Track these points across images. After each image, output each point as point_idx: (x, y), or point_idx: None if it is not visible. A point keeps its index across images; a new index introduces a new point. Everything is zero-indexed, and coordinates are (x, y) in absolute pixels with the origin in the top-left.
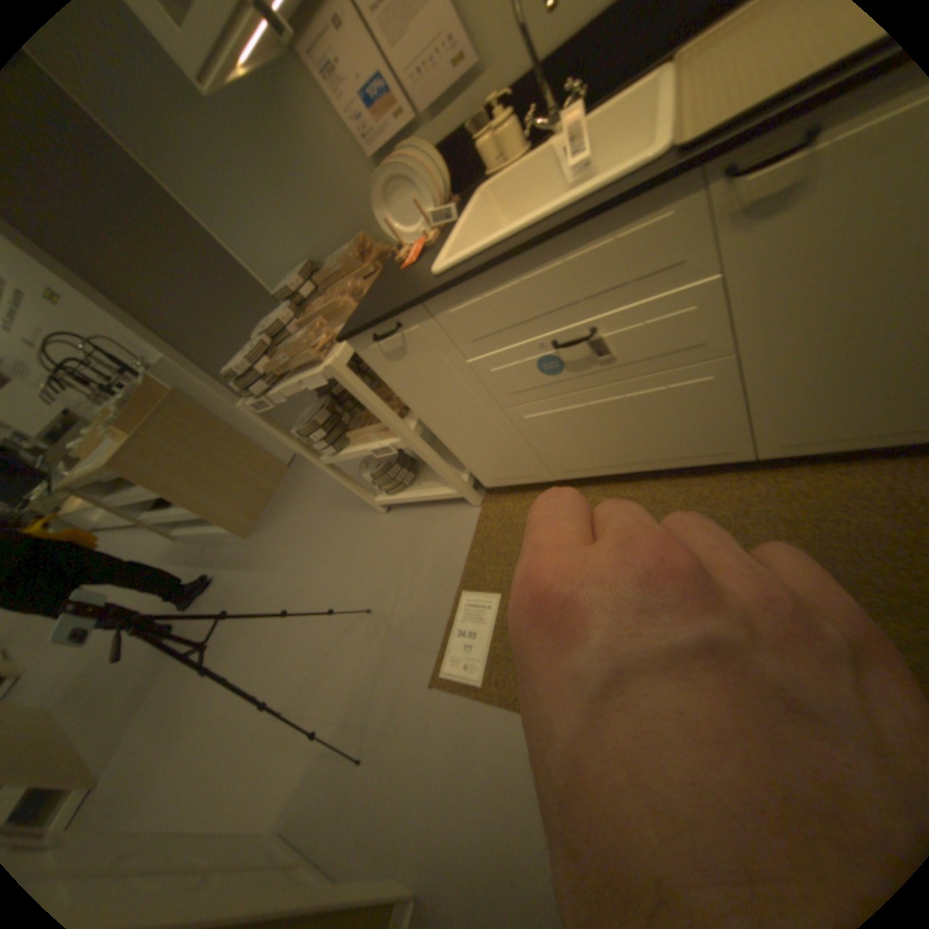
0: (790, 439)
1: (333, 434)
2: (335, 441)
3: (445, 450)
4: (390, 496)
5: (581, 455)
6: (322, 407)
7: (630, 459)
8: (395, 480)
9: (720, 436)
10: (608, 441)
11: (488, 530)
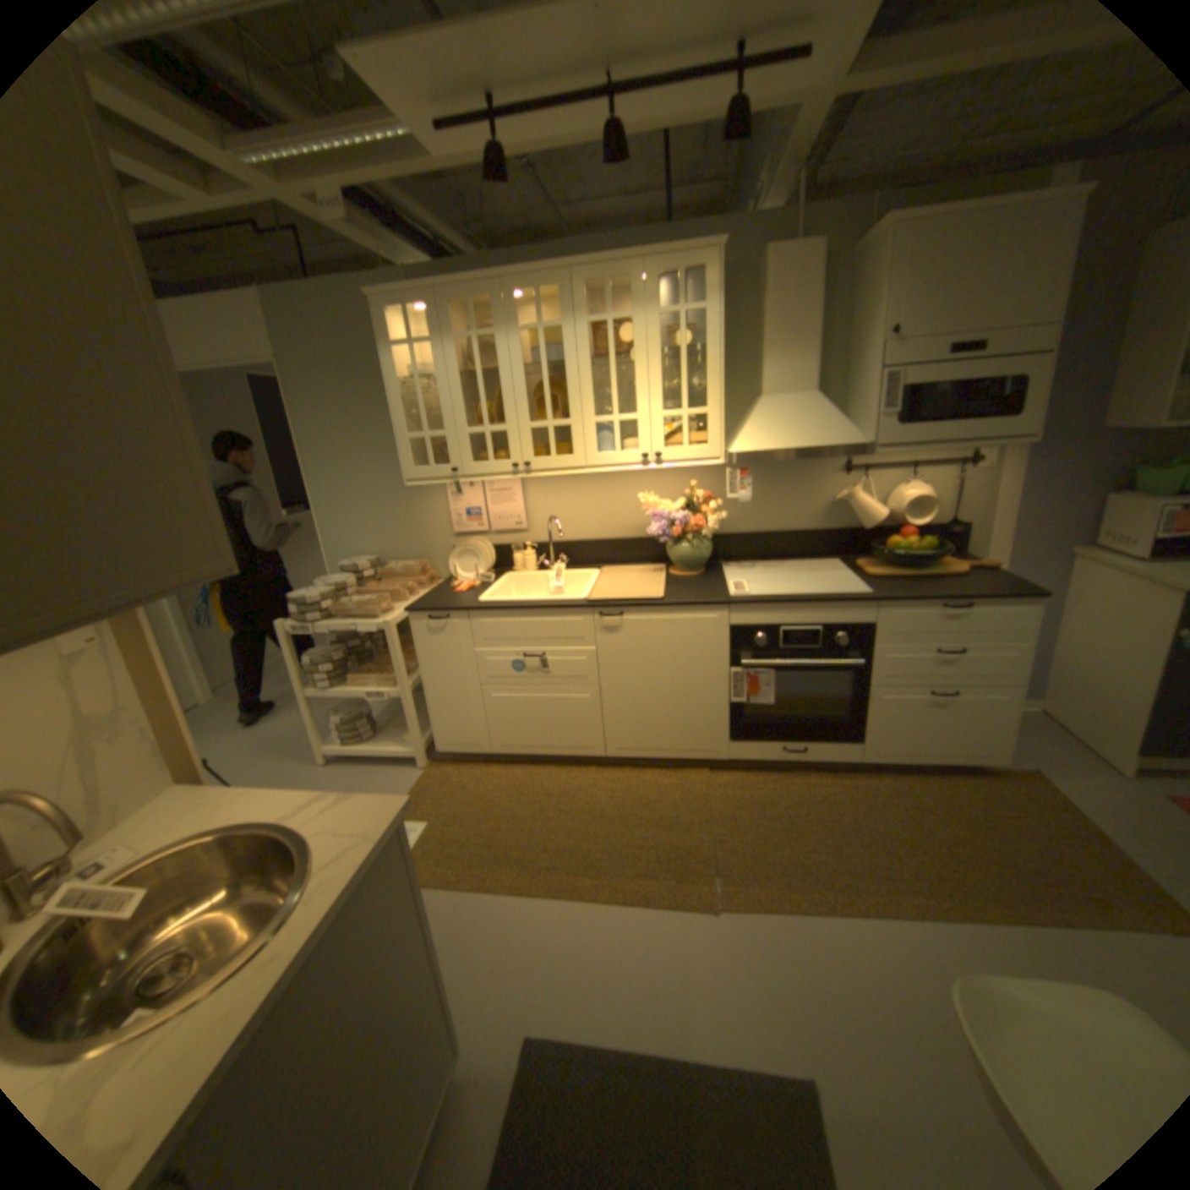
0: (620, 745)
1: (337, 672)
2: (331, 680)
3: (405, 725)
4: (340, 748)
5: (516, 734)
6: (335, 651)
7: (544, 743)
8: (354, 734)
9: (591, 736)
10: (535, 726)
11: (427, 785)
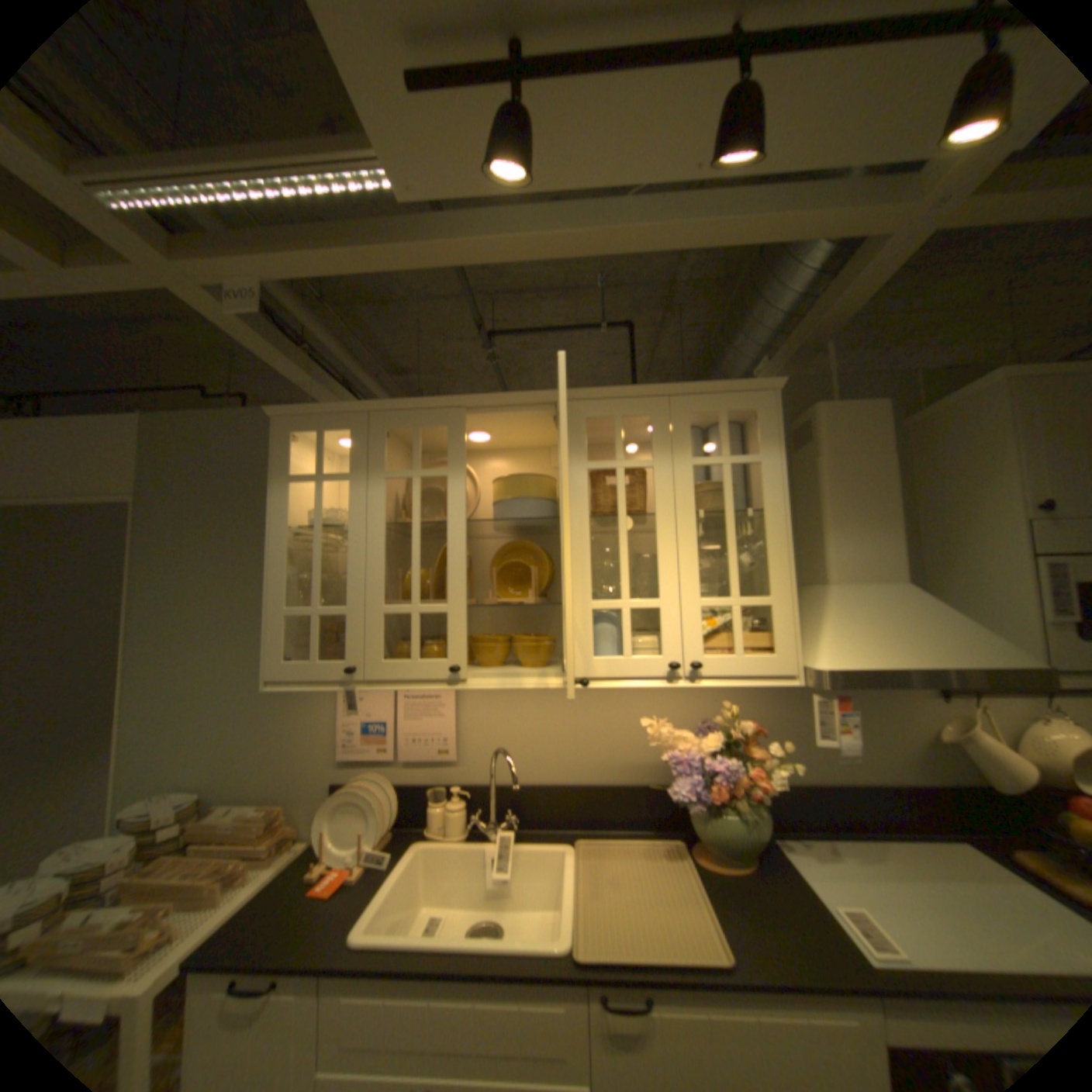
0: None
1: None
2: None
3: None
4: None
5: None
6: None
7: None
8: None
9: None
10: None
11: None
